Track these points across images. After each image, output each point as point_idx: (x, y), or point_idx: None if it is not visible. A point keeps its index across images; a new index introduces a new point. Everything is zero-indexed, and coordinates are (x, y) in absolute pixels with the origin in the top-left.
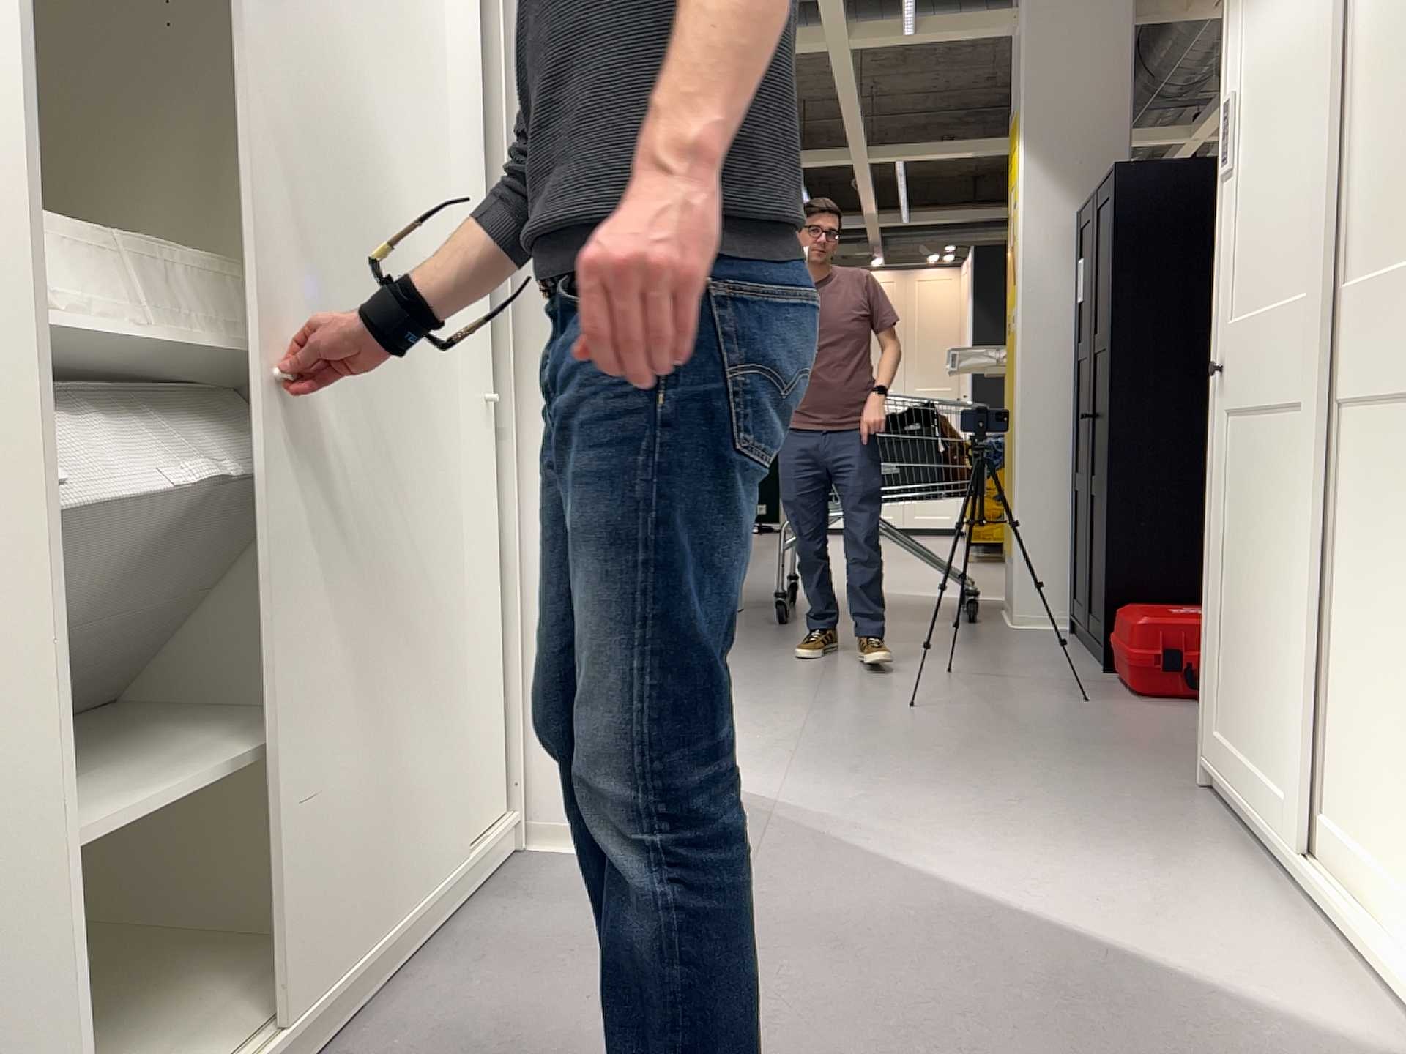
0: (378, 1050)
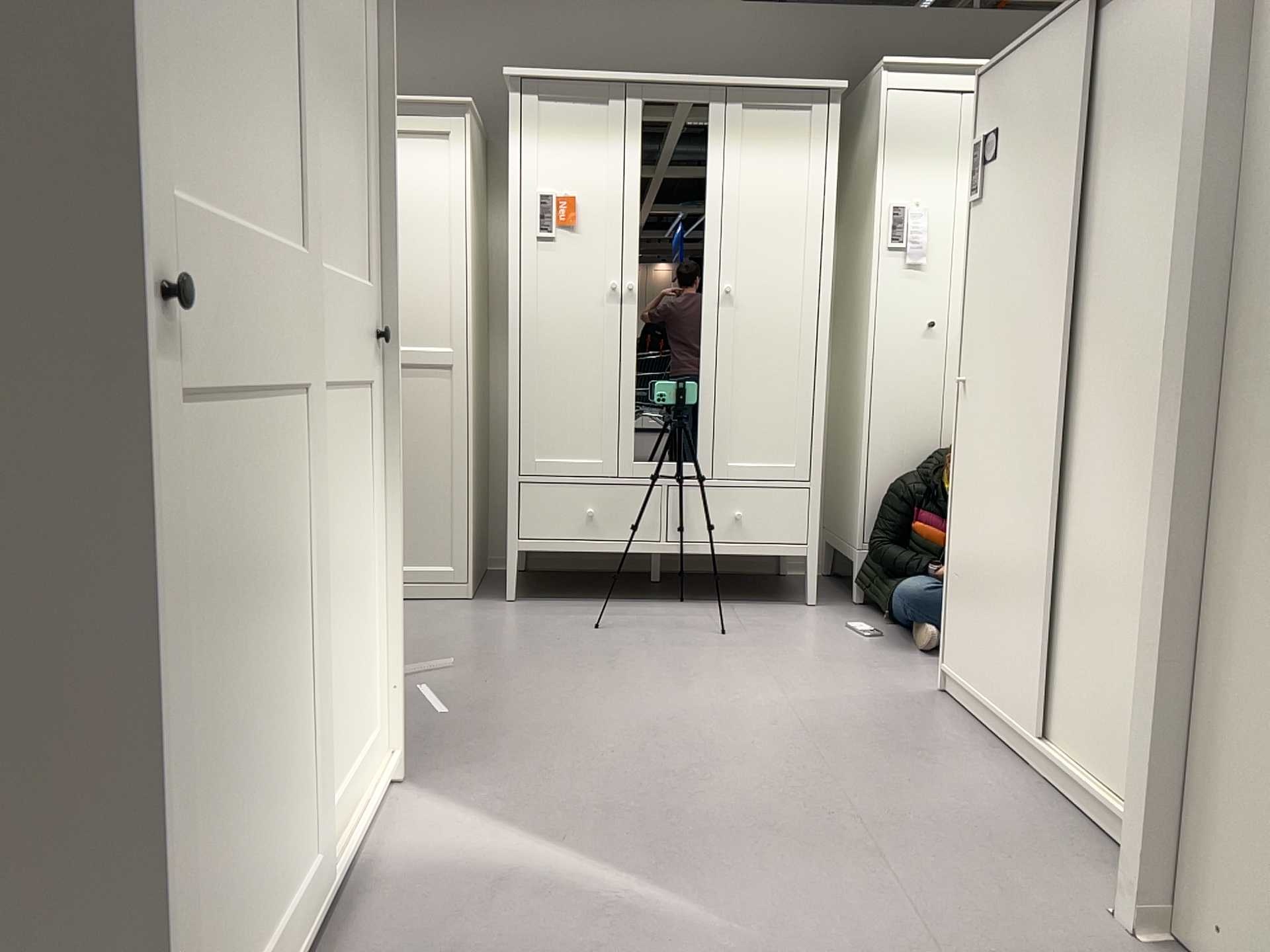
0: (973, 744)
